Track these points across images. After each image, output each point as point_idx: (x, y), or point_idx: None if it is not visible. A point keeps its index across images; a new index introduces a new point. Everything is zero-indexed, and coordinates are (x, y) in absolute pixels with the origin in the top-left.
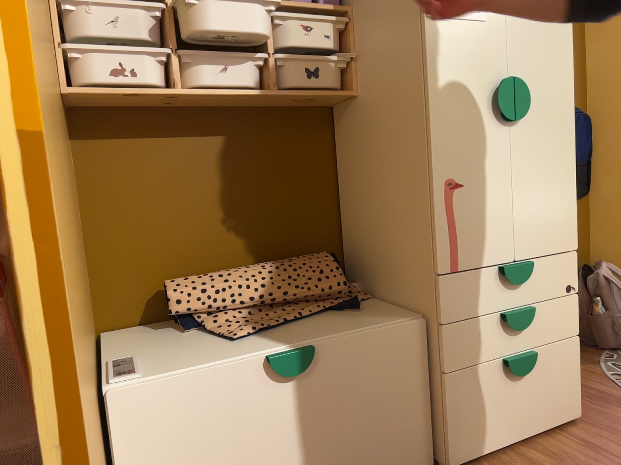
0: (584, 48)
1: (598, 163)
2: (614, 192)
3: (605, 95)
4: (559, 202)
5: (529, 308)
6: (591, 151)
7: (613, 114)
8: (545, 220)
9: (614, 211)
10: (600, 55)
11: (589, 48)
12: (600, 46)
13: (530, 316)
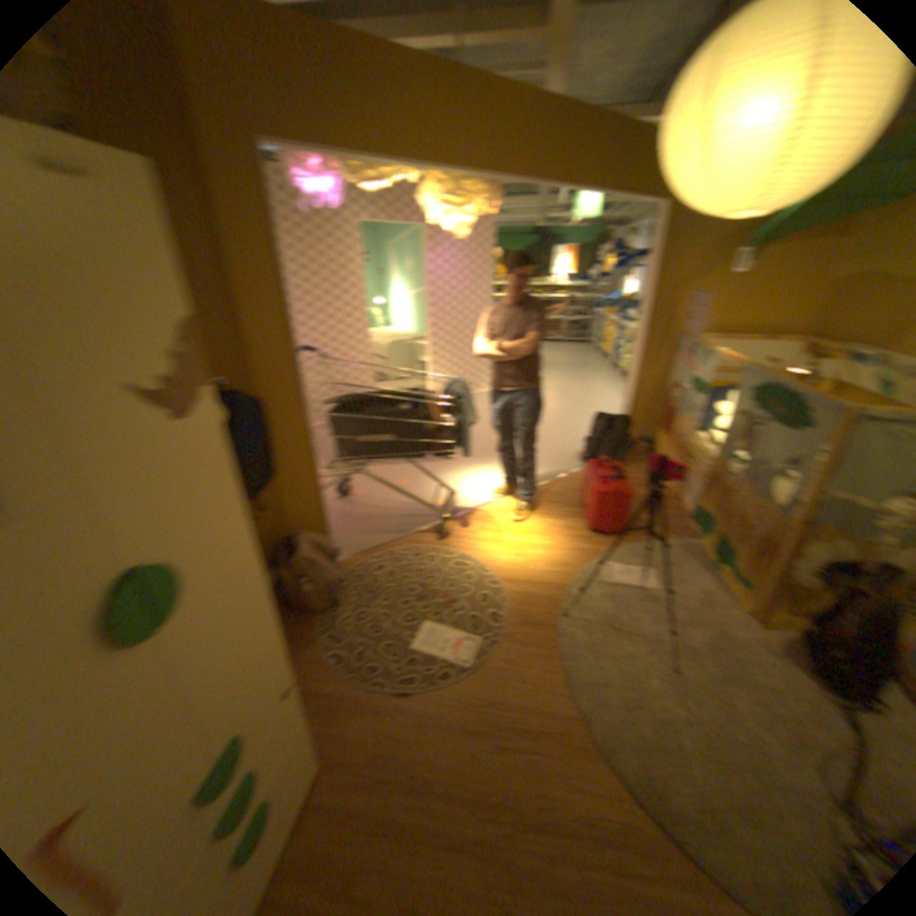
0: (241, 312)
1: (282, 438)
2: (302, 462)
3: (276, 368)
4: (257, 637)
5: (249, 784)
6: (273, 433)
7: (287, 387)
8: (245, 674)
9: (305, 479)
10: (262, 323)
11: (248, 311)
12: (260, 311)
13: (252, 790)
